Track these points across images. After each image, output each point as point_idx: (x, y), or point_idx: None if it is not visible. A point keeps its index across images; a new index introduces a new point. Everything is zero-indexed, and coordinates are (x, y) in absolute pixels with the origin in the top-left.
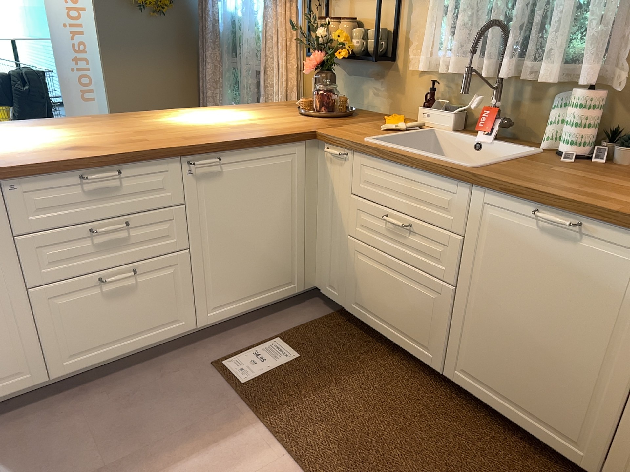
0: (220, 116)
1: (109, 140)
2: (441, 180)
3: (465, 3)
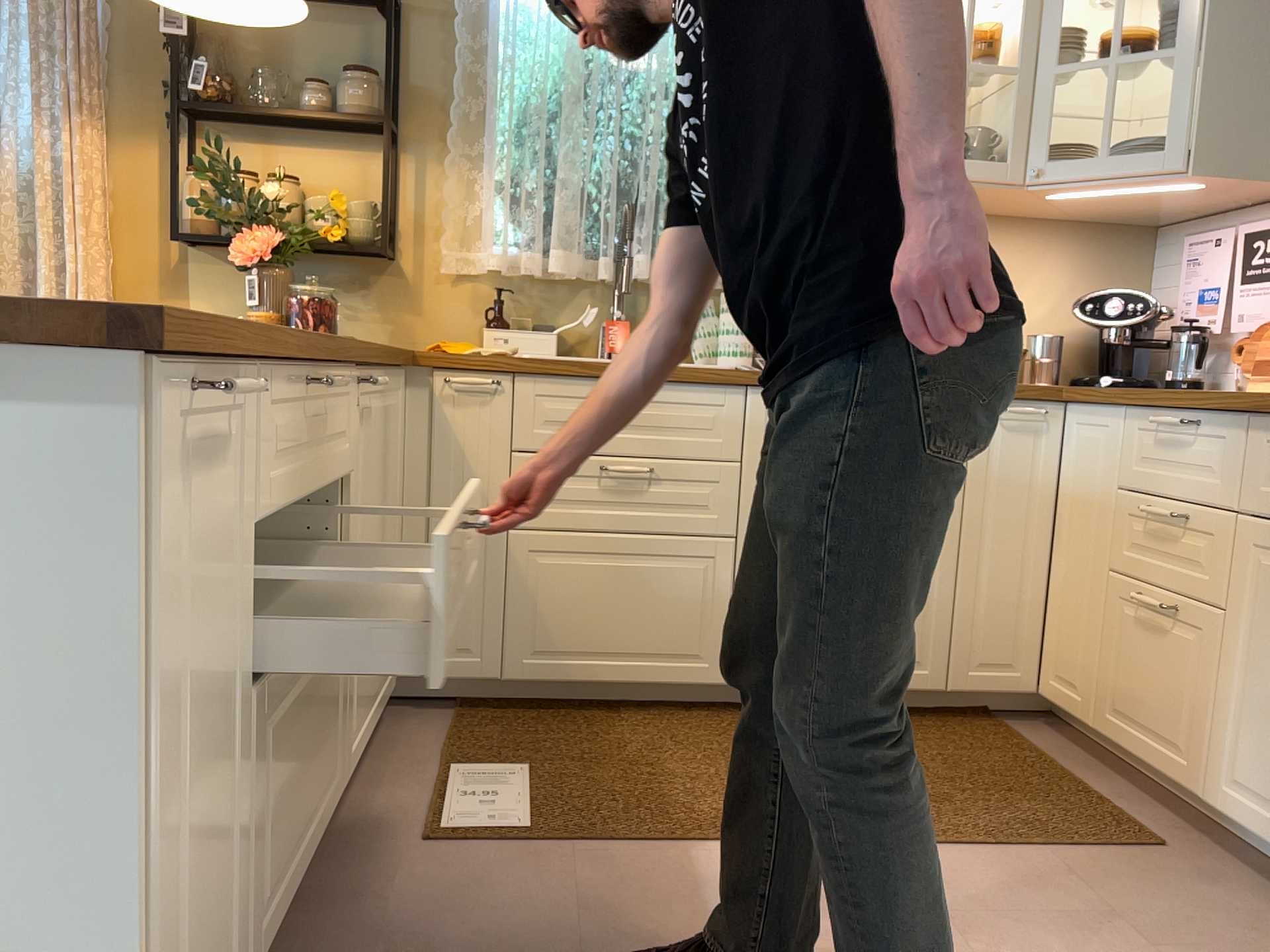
0: None
1: None
2: (699, 390)
3: (565, 174)
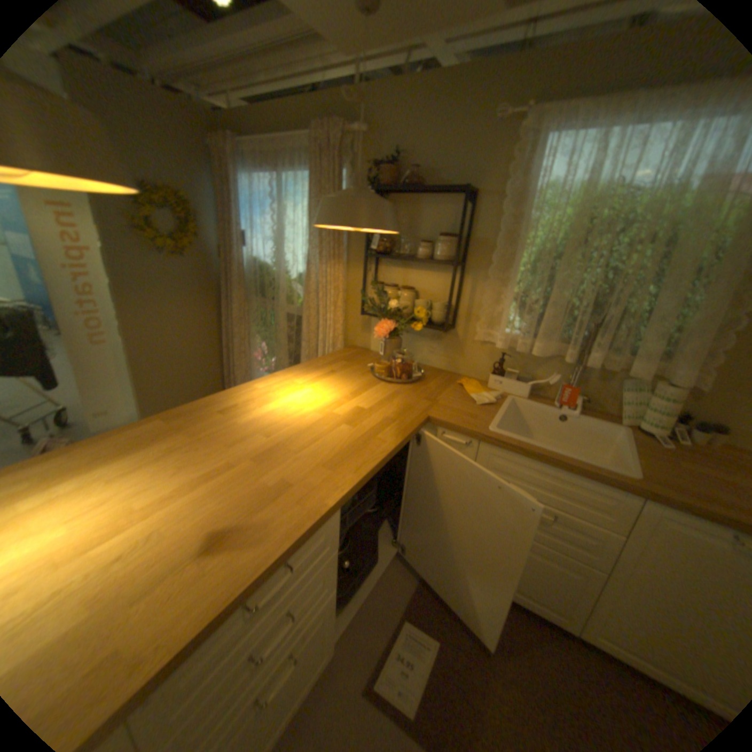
0: (309, 394)
1: (236, 495)
2: (606, 488)
3: (555, 298)
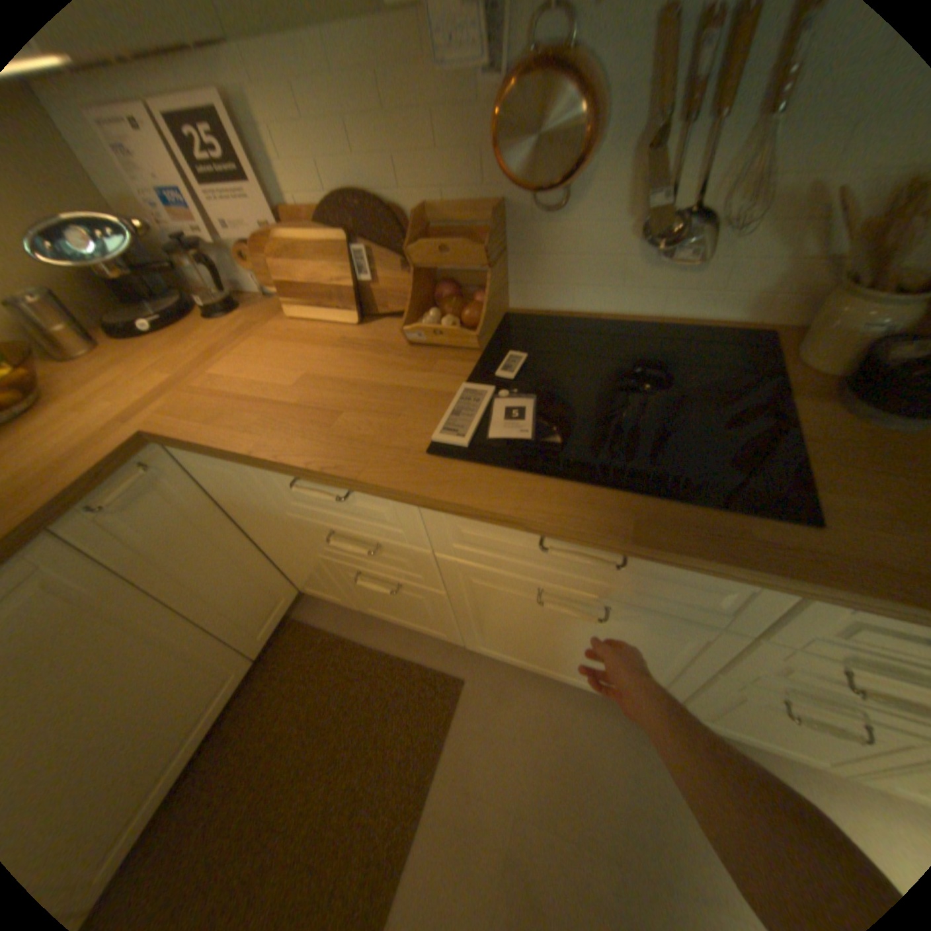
0: None
1: None
2: None
3: None
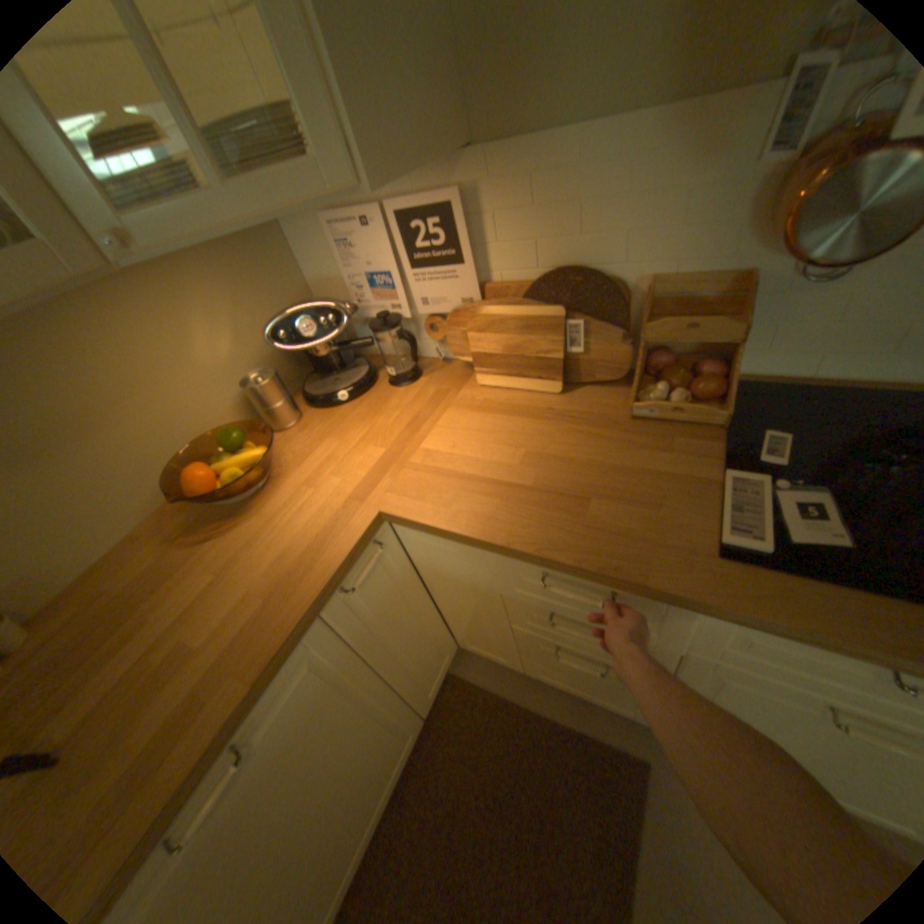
0: None
1: None
2: None
3: None
